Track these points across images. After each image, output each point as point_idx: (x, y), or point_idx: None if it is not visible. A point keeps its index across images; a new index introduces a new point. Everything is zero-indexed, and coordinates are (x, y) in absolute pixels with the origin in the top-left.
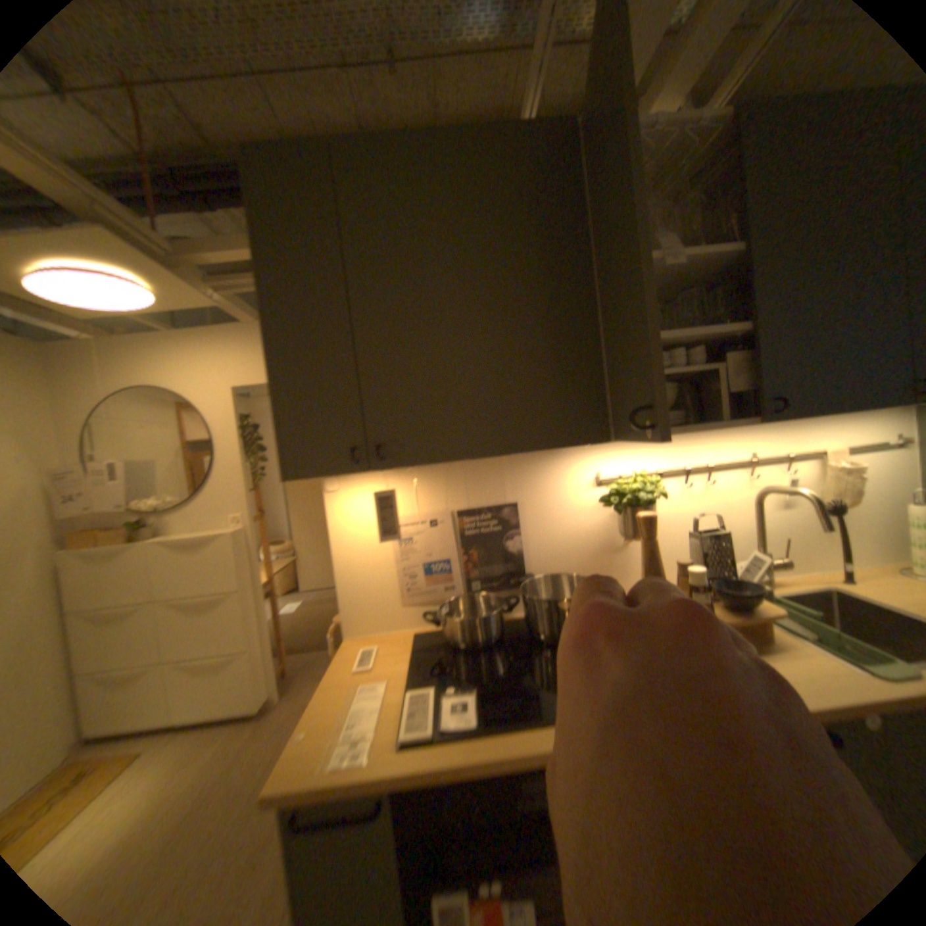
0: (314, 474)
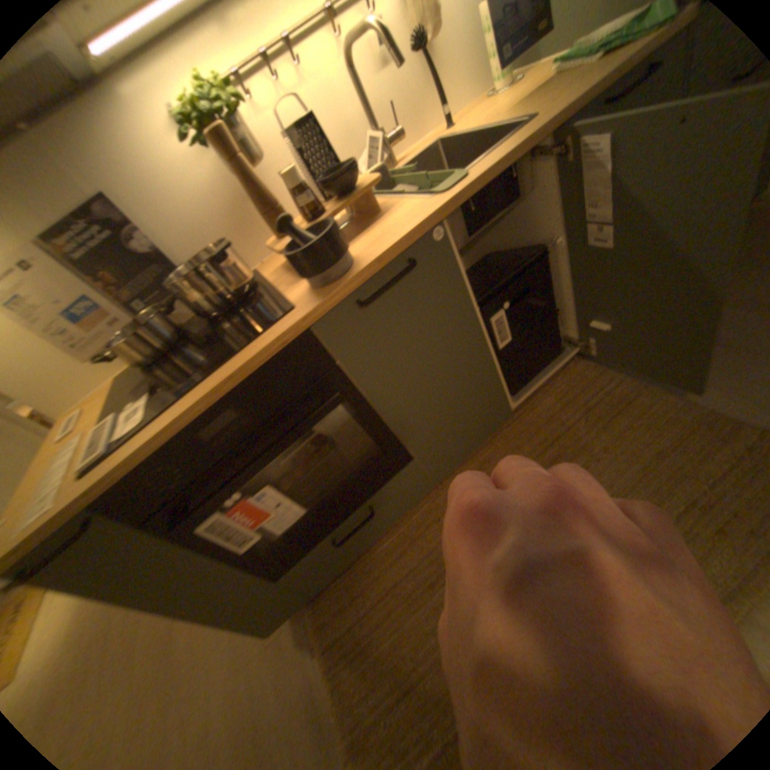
0: None
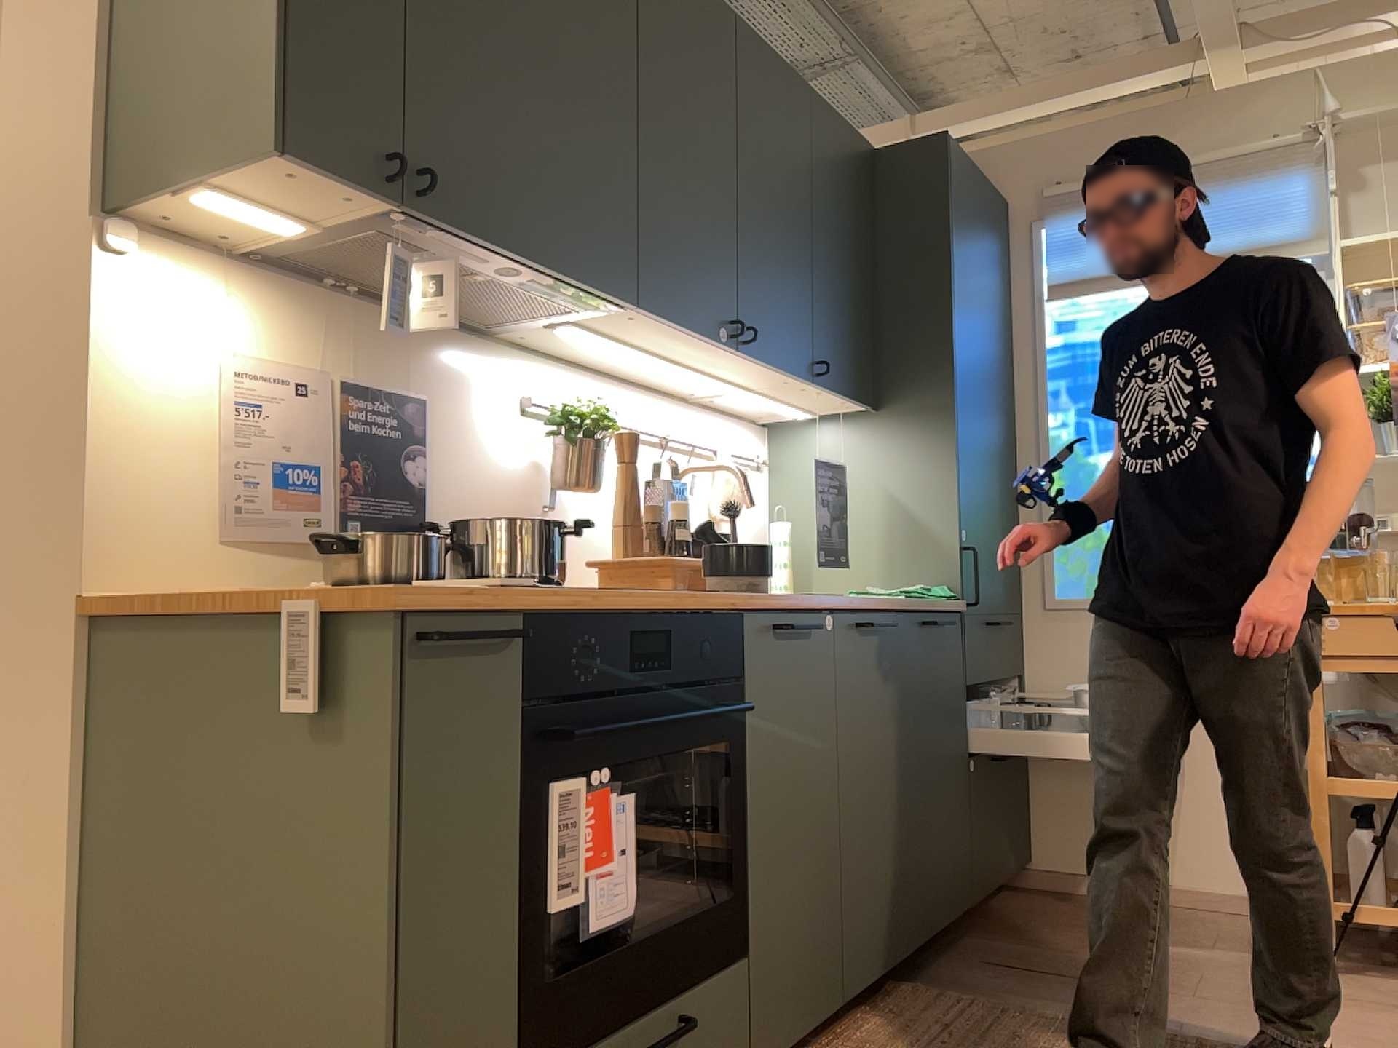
0: (314, 166)
